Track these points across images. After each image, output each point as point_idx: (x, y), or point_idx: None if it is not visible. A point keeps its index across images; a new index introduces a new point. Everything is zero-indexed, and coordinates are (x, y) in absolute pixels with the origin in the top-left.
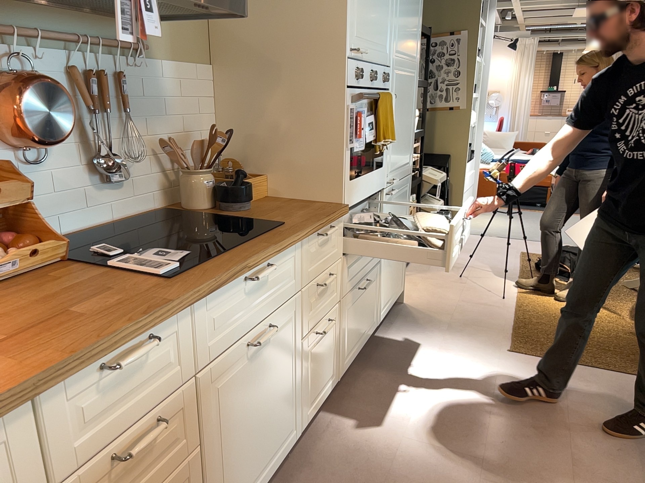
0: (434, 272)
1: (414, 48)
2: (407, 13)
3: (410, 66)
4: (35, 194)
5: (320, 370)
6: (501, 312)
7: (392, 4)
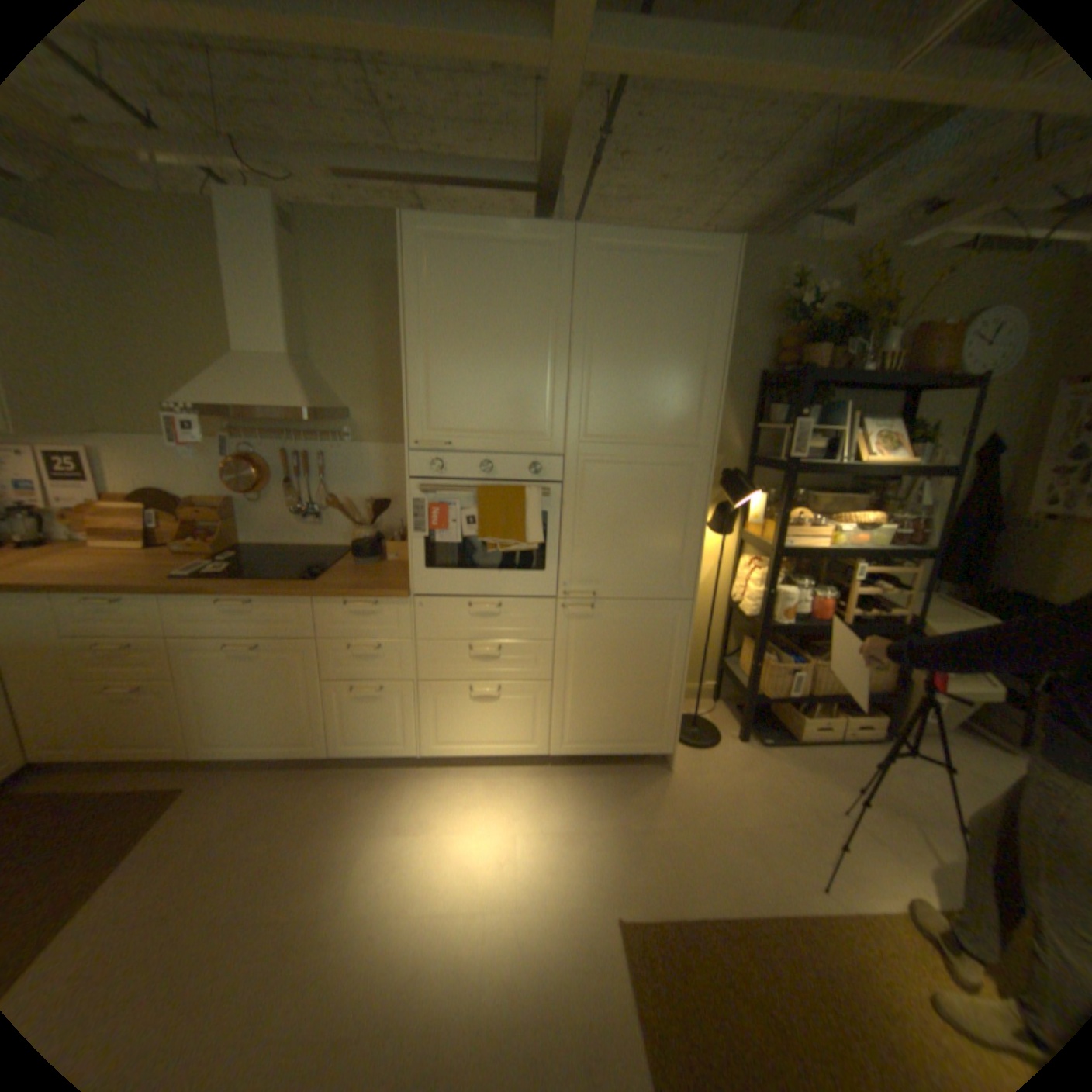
0: (823, 781)
1: (679, 426)
2: (629, 383)
3: (659, 451)
4: (256, 518)
5: (366, 725)
6: (763, 898)
7: (558, 380)
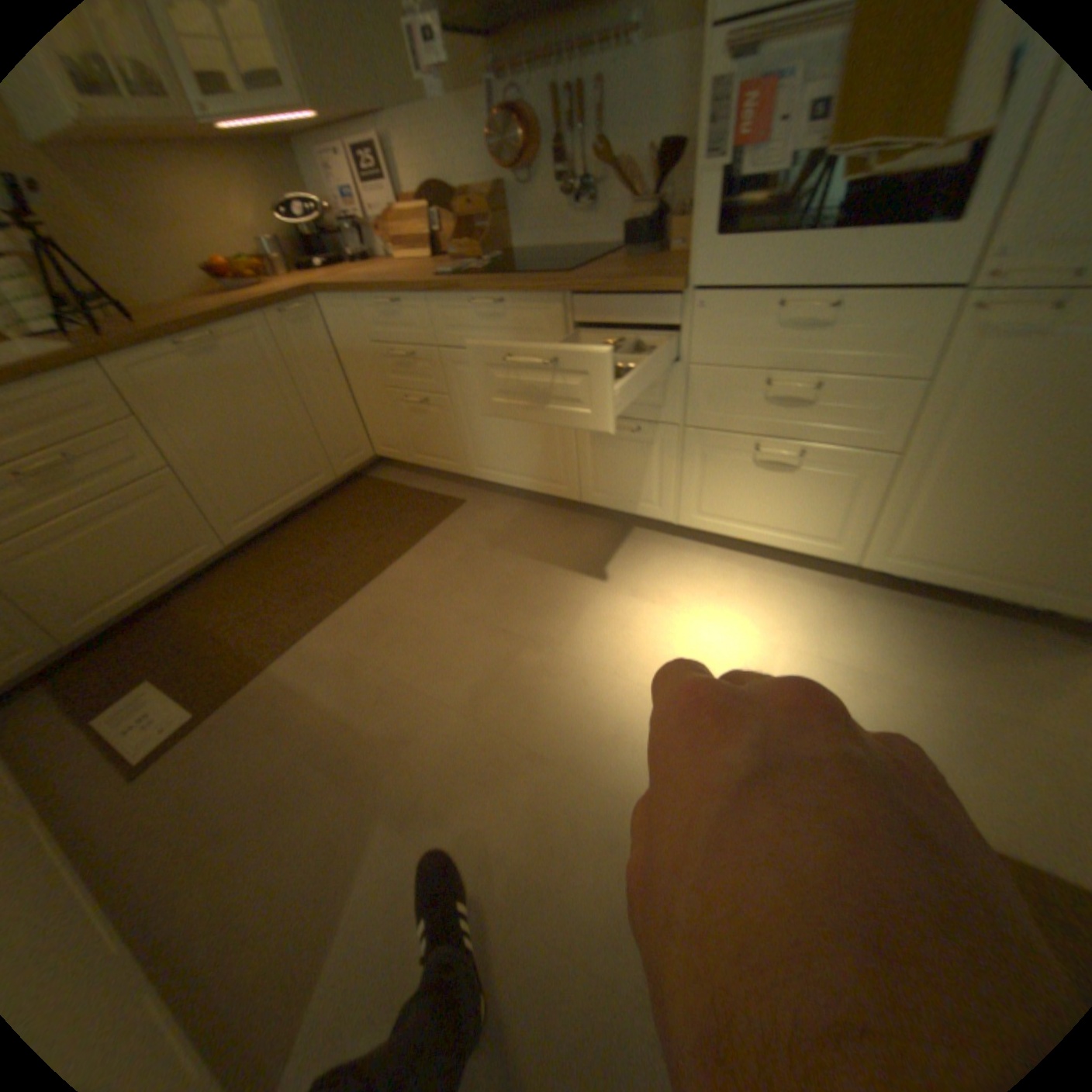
0: None
1: None
2: None
3: None
4: (524, 207)
5: (618, 471)
6: None
7: None
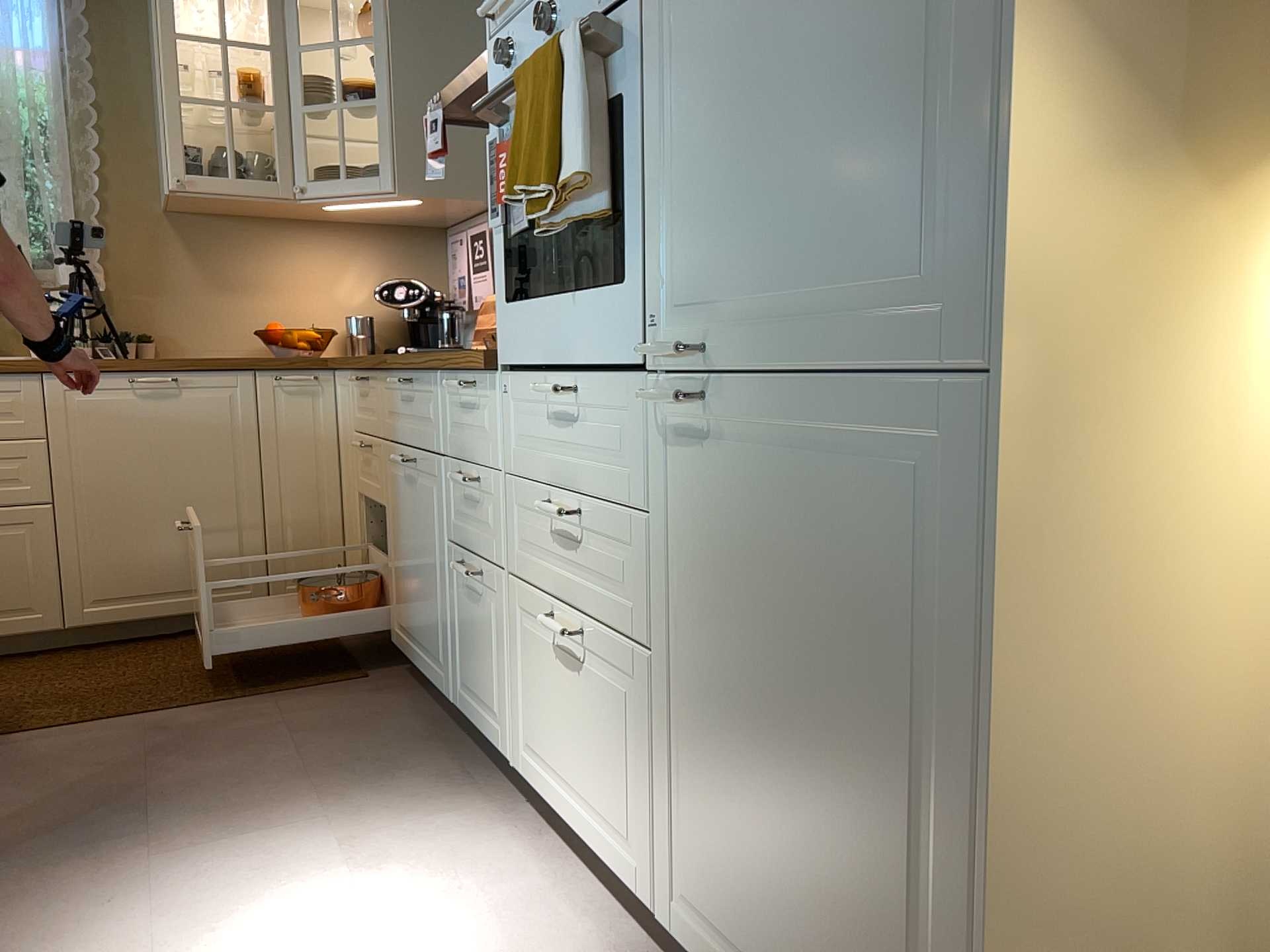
0: None
1: None
2: None
3: None
4: None
5: (475, 655)
6: None
7: None
